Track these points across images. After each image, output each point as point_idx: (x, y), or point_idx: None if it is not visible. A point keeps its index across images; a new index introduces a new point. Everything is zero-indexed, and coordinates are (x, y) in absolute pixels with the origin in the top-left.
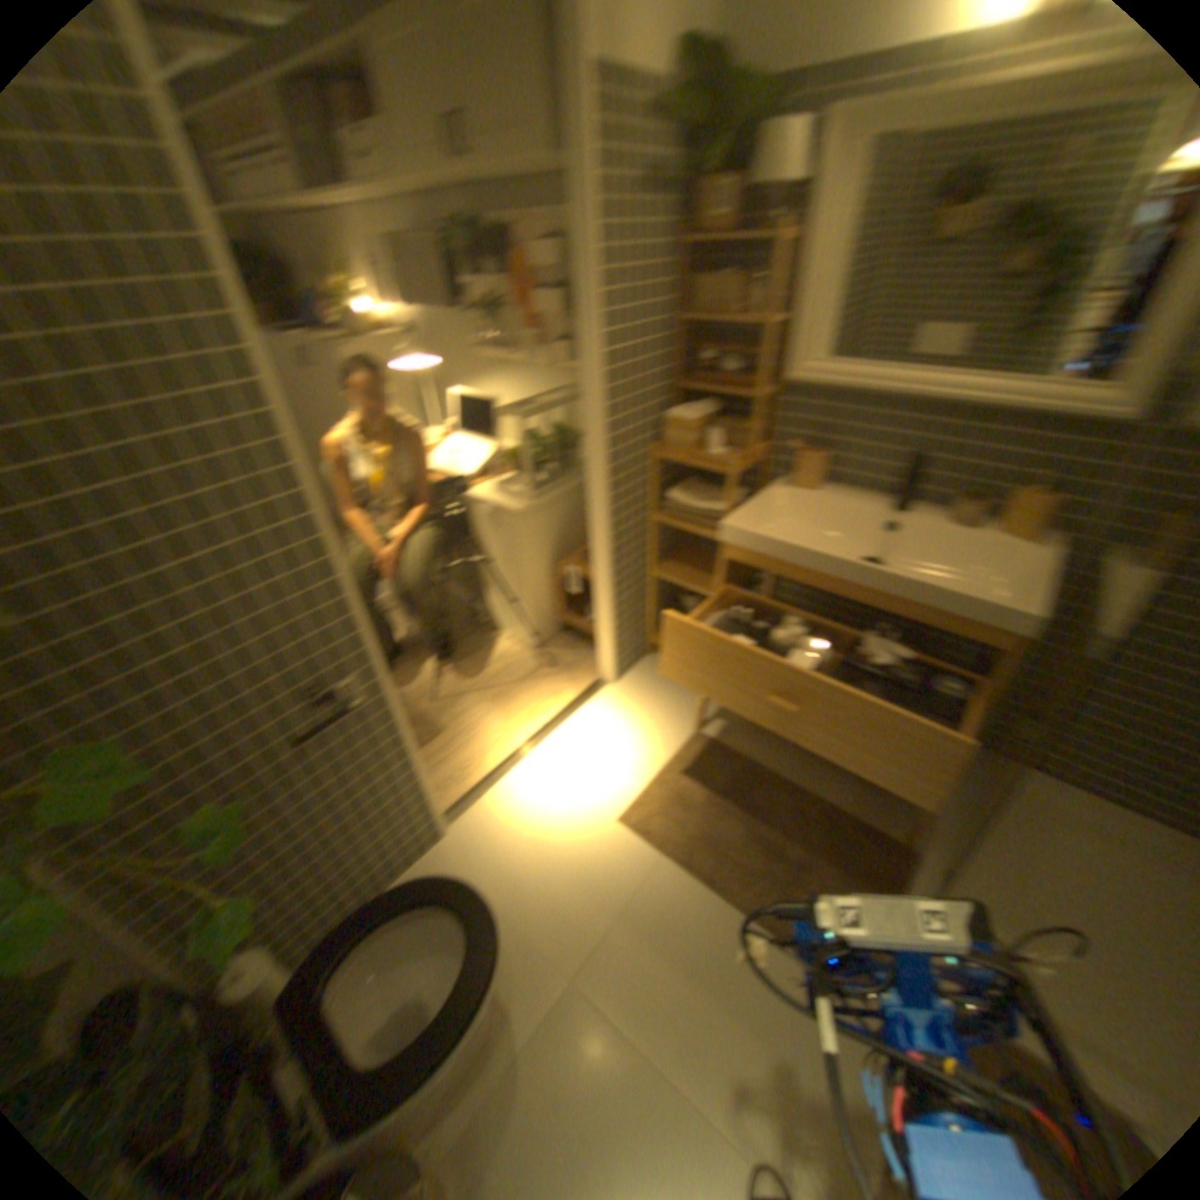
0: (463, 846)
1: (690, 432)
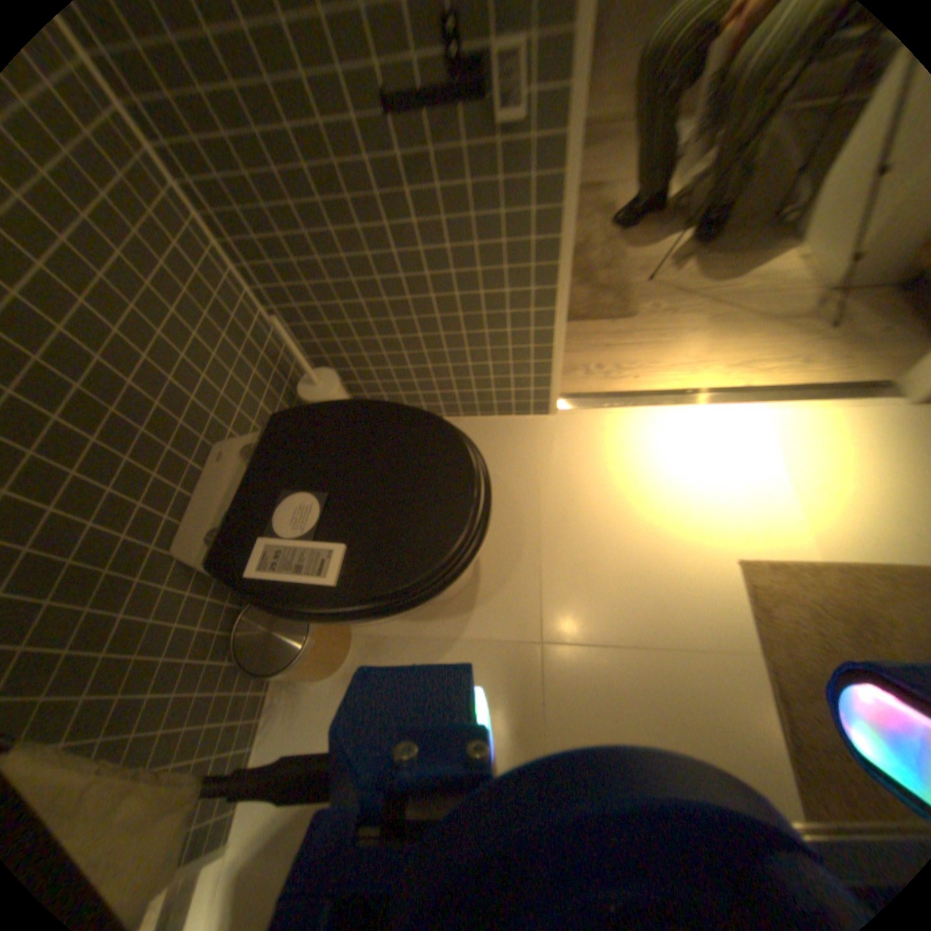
0: (559, 434)
1: None
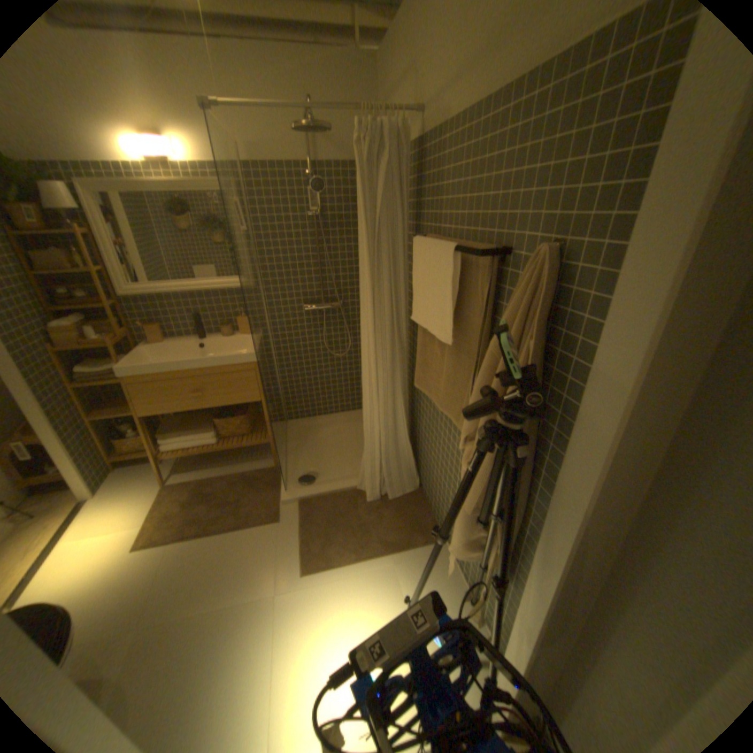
0: None
1: (69, 335)
